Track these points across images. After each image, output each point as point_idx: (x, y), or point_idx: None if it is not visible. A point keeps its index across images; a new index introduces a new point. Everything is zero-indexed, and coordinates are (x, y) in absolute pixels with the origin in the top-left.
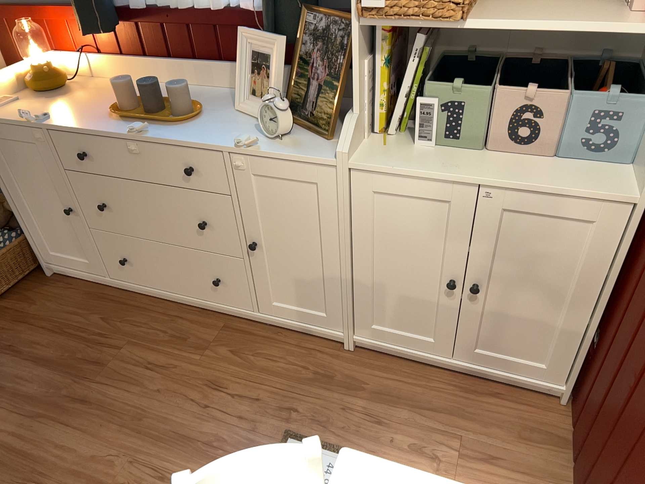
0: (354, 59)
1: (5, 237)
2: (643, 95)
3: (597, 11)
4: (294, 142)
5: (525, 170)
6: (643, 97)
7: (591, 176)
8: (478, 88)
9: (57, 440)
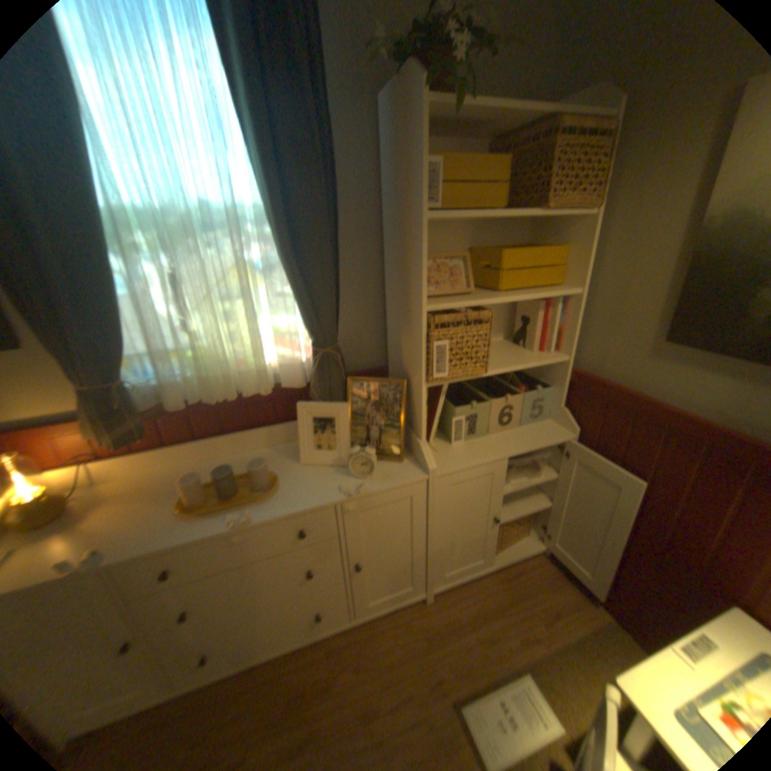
0: (421, 405)
1: None
2: (547, 384)
3: (513, 349)
4: (380, 473)
5: (518, 437)
6: (549, 385)
7: (545, 429)
8: (481, 401)
9: None
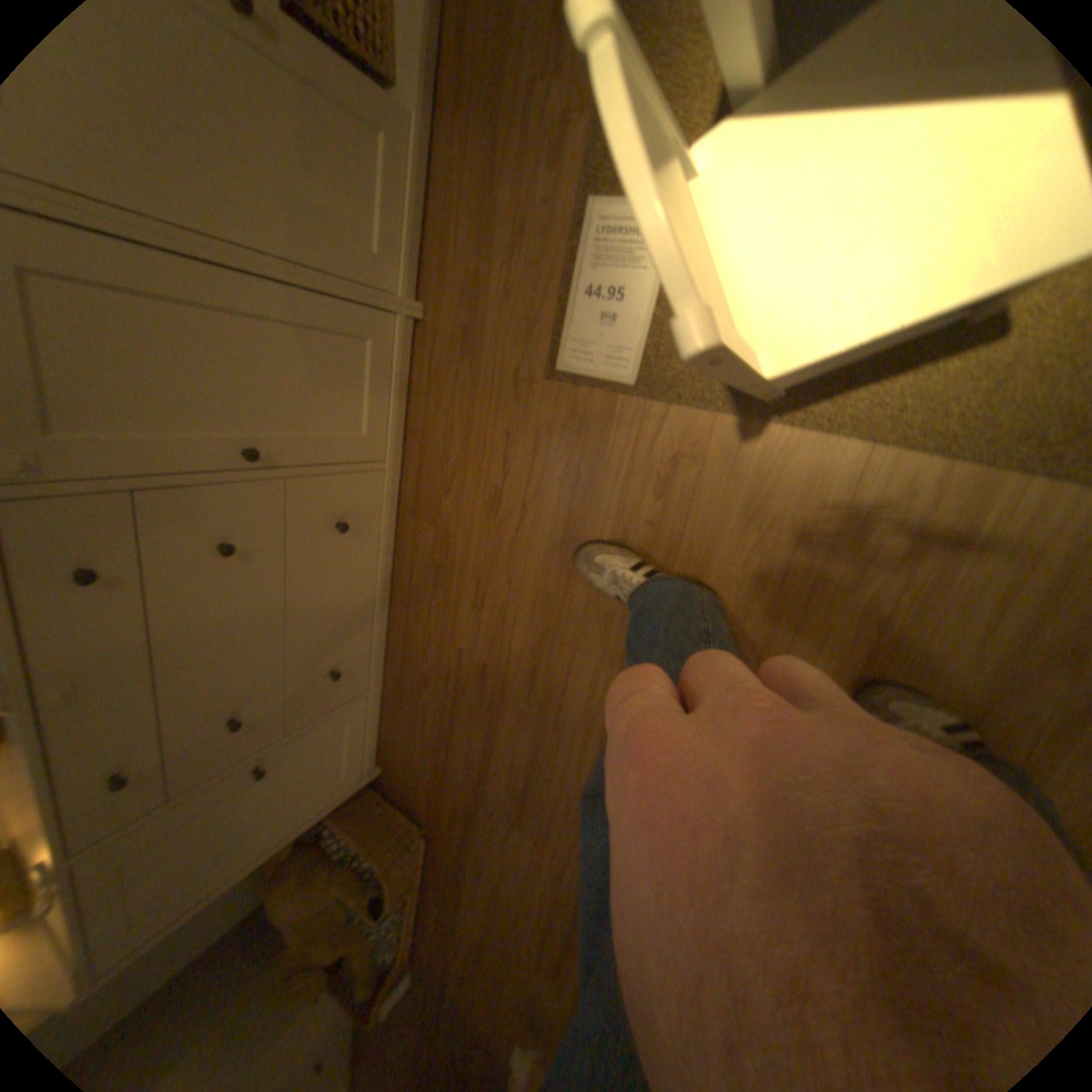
0: None
1: (322, 851)
2: None
3: None
4: None
5: None
6: None
7: None
8: None
9: (583, 700)
